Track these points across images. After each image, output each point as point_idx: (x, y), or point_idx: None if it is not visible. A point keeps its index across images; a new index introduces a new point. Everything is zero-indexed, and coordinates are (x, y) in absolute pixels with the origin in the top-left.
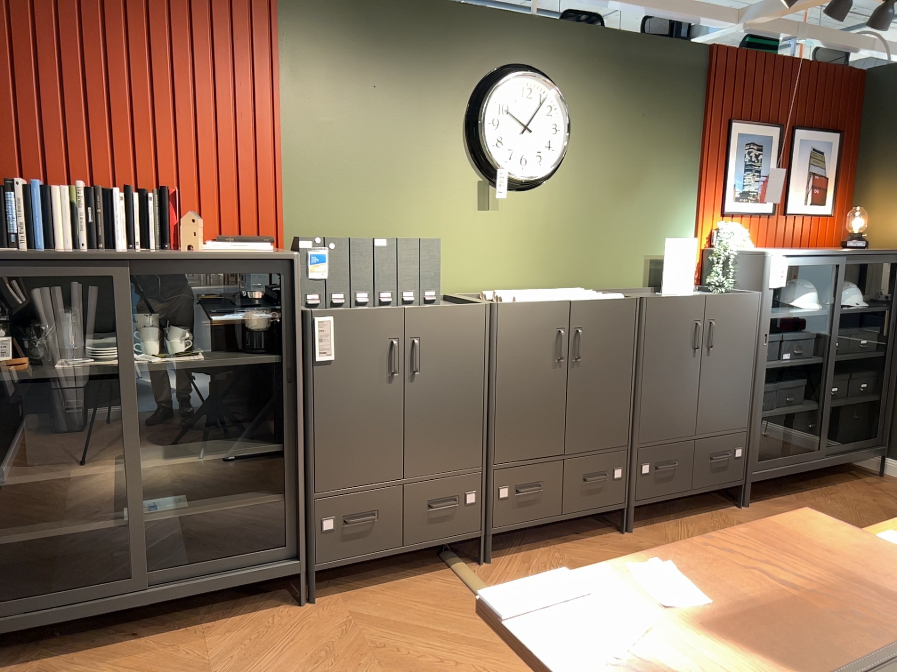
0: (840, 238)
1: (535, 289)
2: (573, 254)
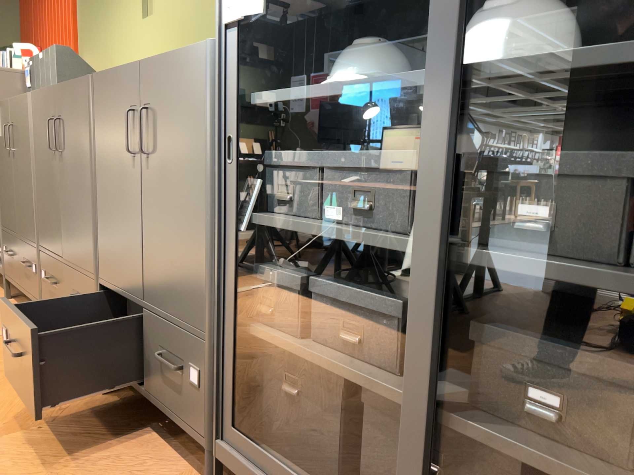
0: None
1: None
2: None
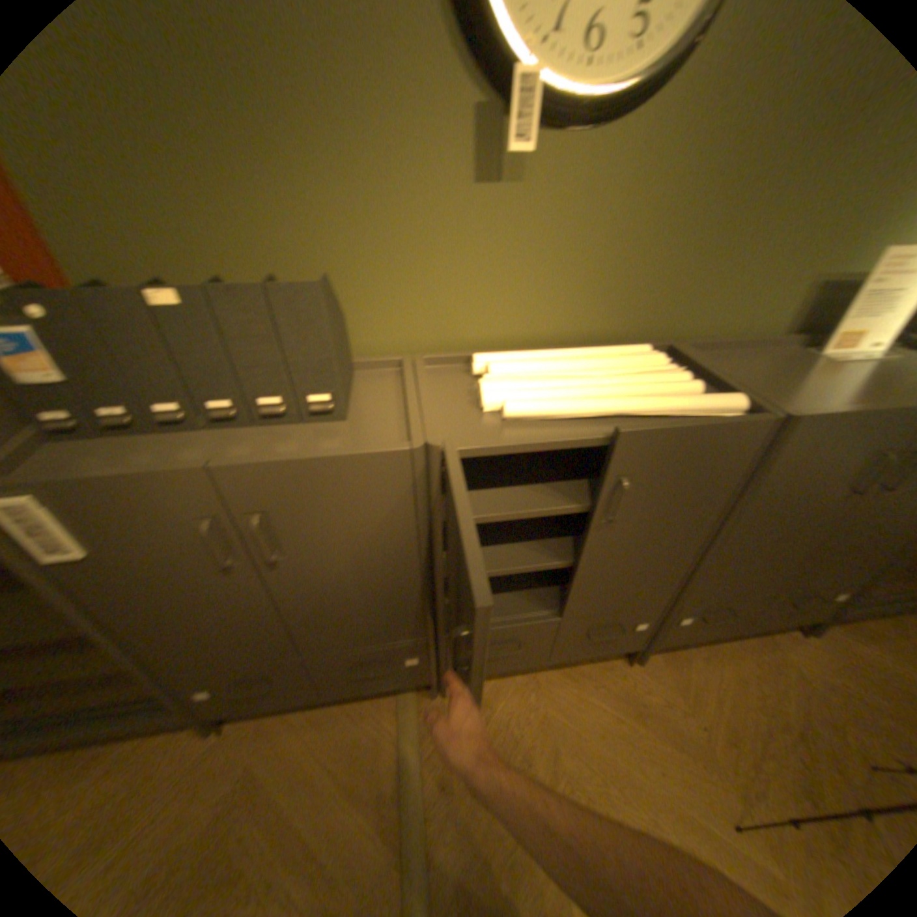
0: None
1: (580, 340)
2: (669, 274)
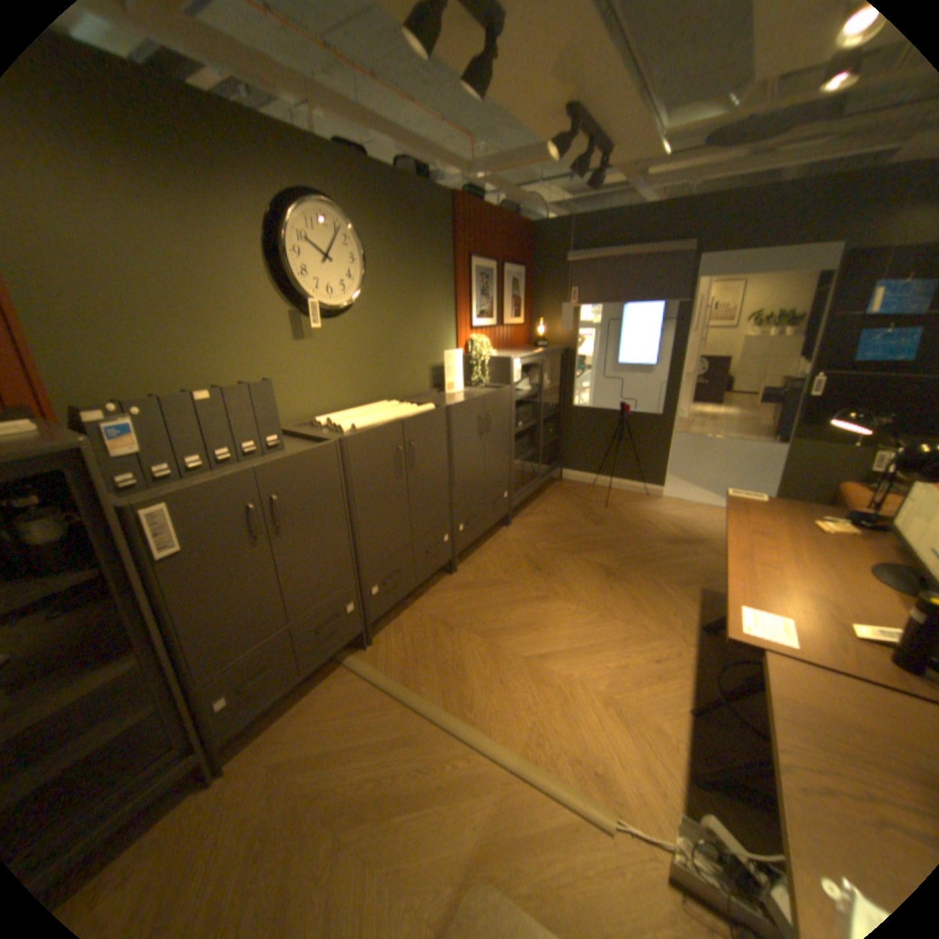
0: (527, 339)
1: (355, 407)
2: (379, 372)
